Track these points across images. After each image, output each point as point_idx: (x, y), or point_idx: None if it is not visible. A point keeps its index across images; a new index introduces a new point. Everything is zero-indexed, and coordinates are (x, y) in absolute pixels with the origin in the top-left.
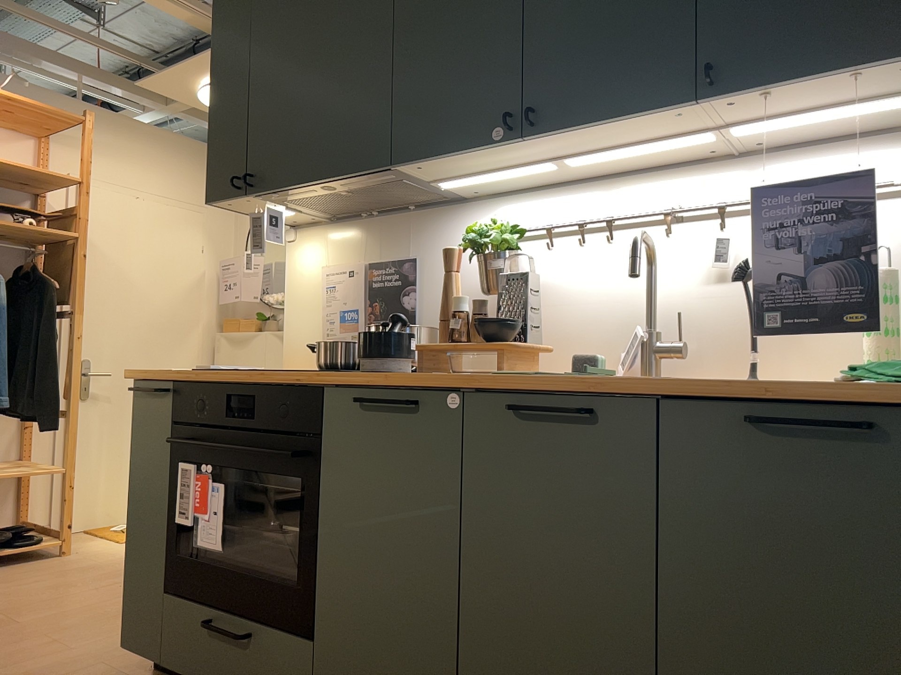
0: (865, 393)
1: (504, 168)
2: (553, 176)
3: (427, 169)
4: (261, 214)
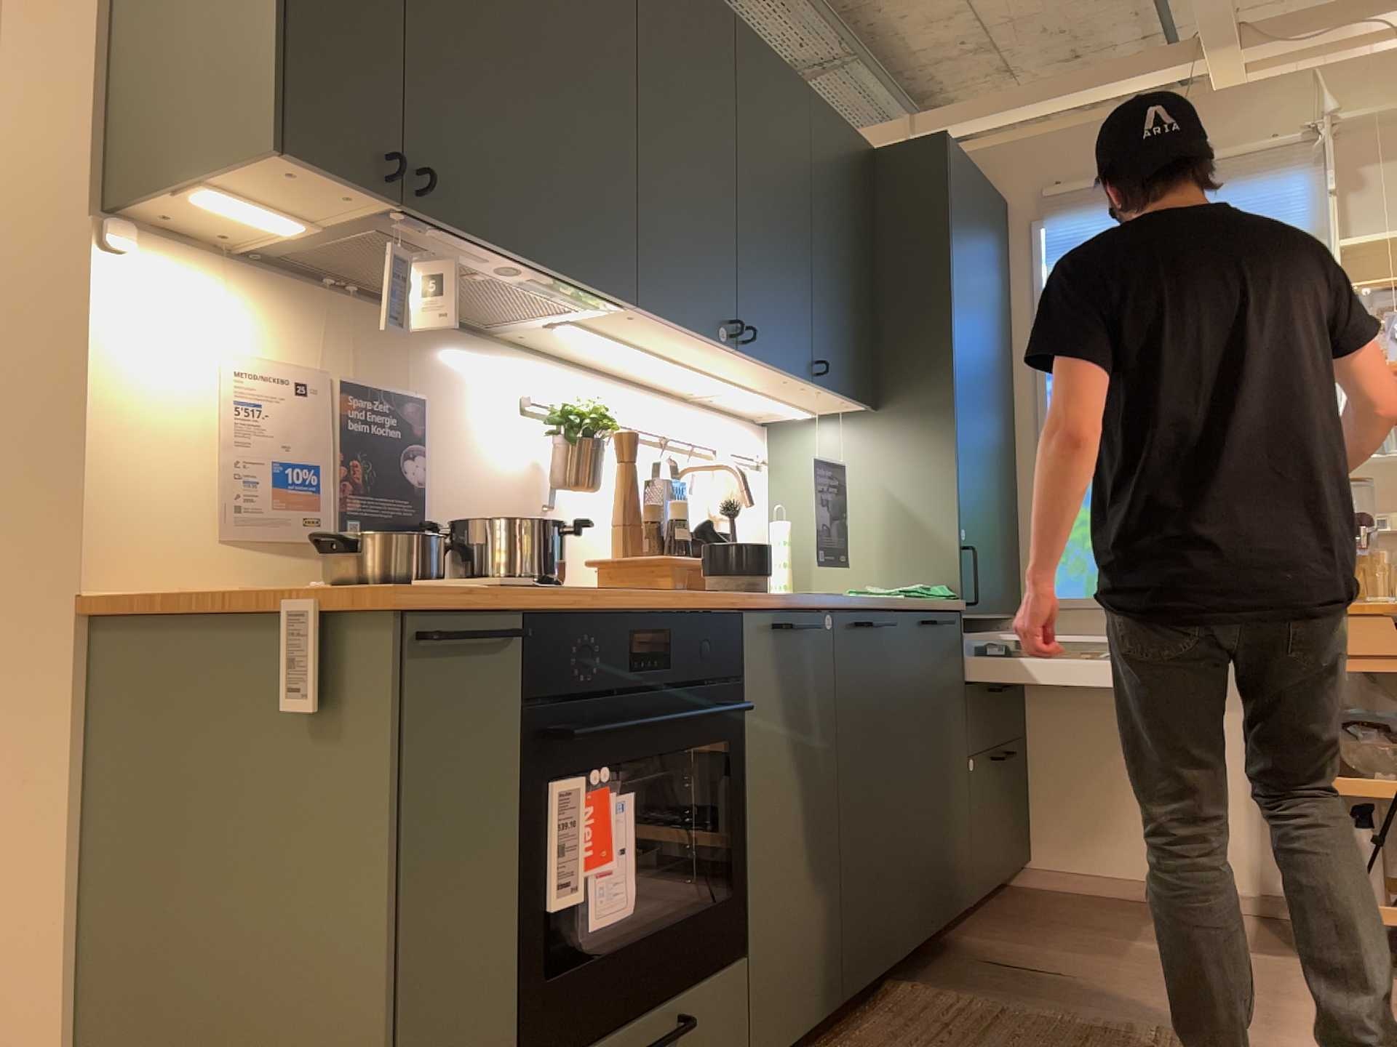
0: (940, 605)
1: (639, 346)
2: (601, 358)
3: (622, 318)
4: (408, 255)
